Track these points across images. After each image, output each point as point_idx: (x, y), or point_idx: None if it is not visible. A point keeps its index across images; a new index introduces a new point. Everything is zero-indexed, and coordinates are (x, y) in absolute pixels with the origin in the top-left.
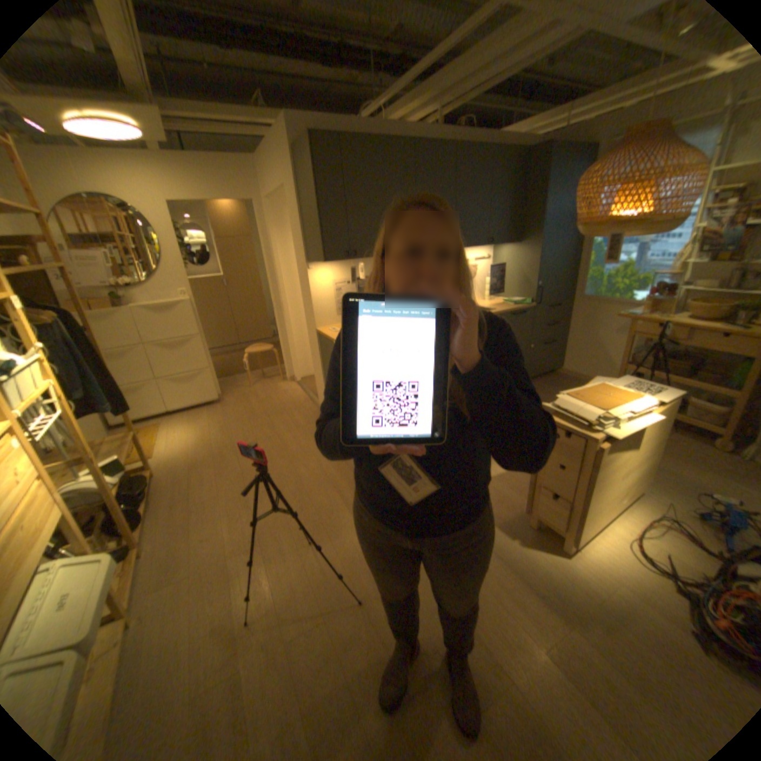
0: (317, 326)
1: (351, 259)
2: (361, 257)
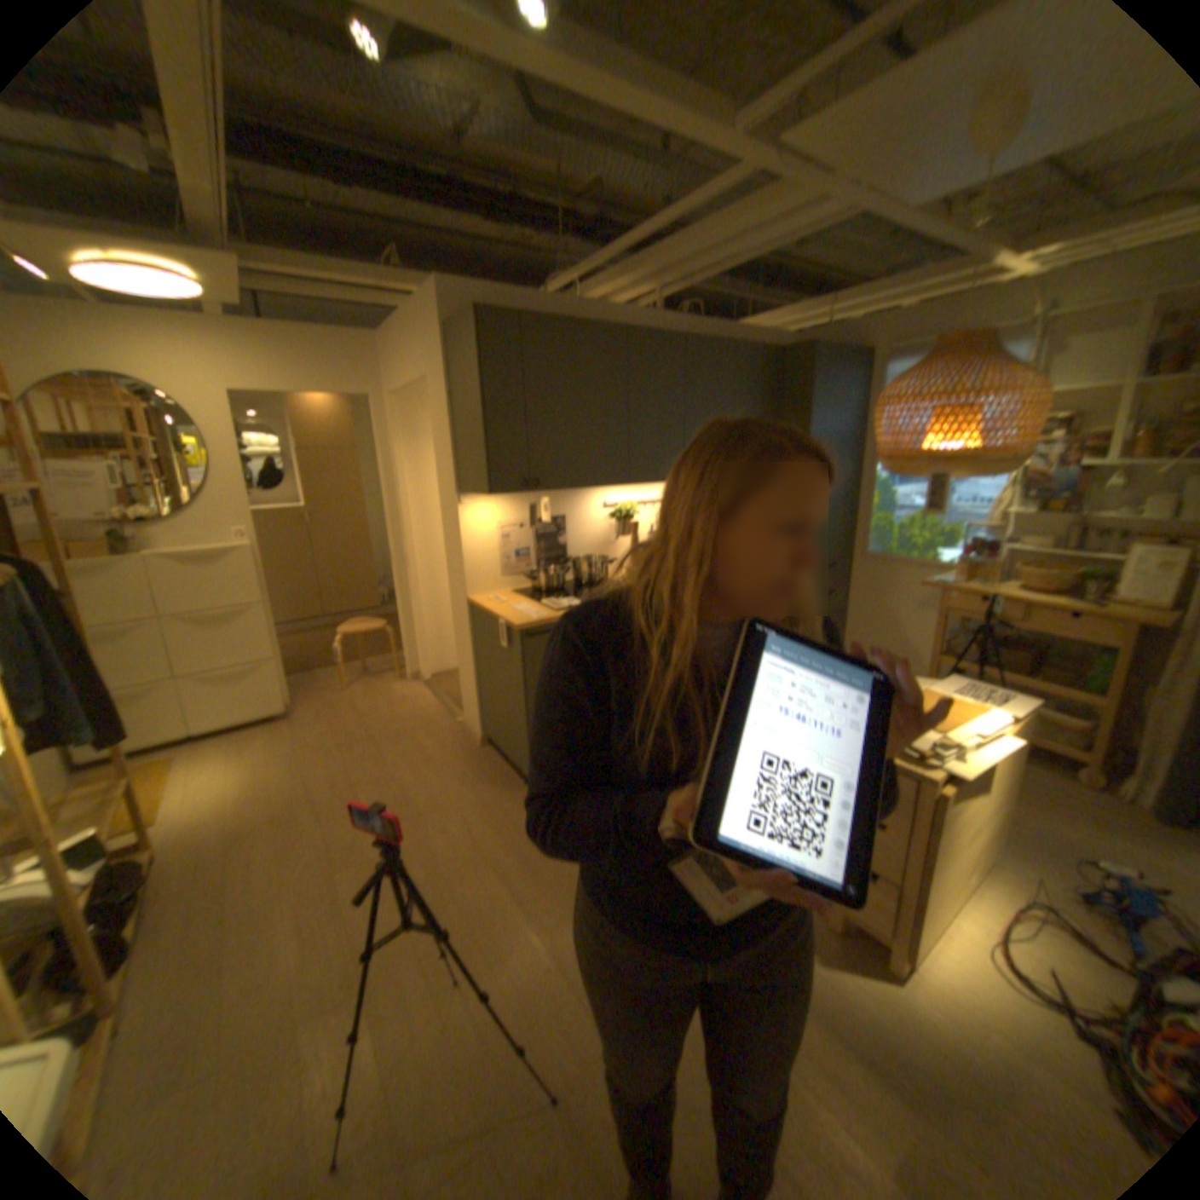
0: (470, 592)
1: (530, 490)
2: (545, 488)
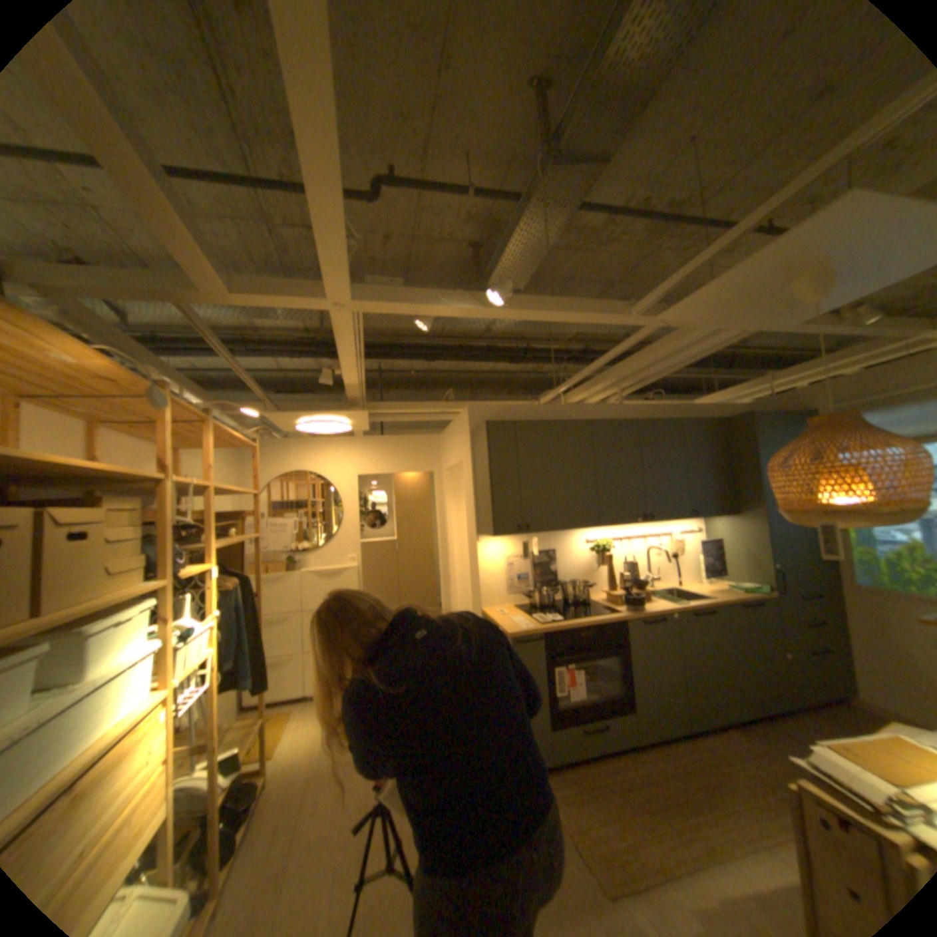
0: (483, 606)
1: (525, 533)
2: (535, 531)
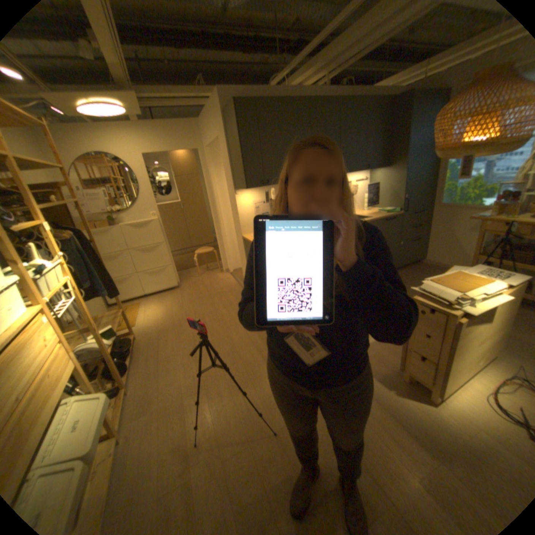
0: (243, 234)
1: (265, 186)
2: (272, 184)
